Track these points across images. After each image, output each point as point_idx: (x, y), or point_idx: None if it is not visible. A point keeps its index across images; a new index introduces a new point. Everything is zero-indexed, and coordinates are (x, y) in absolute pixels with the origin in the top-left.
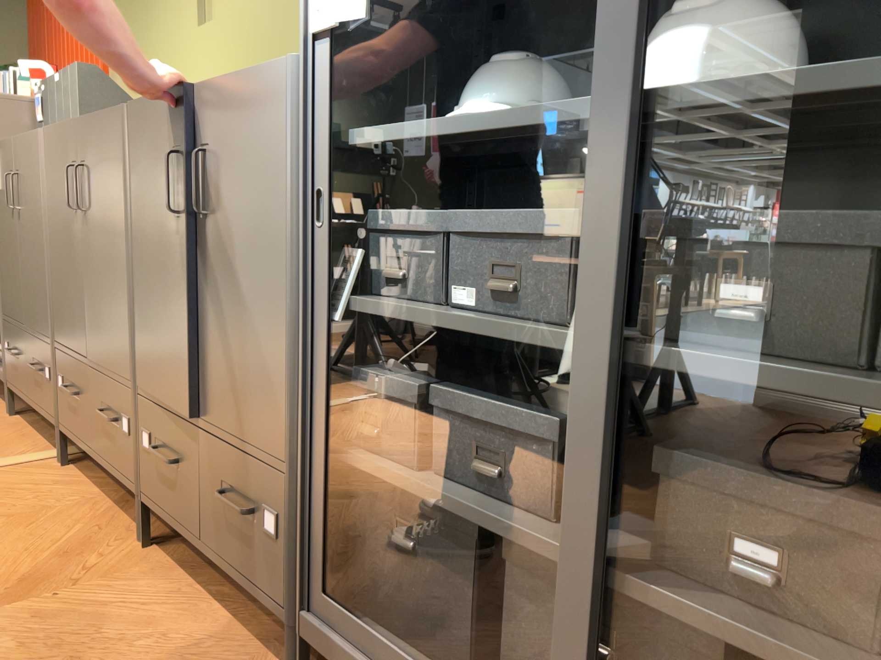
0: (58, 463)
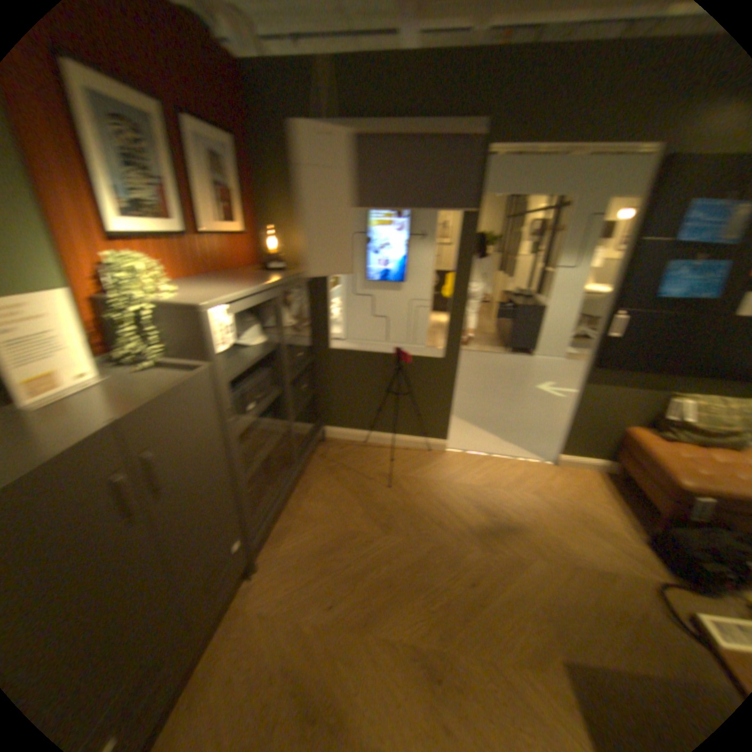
0: None
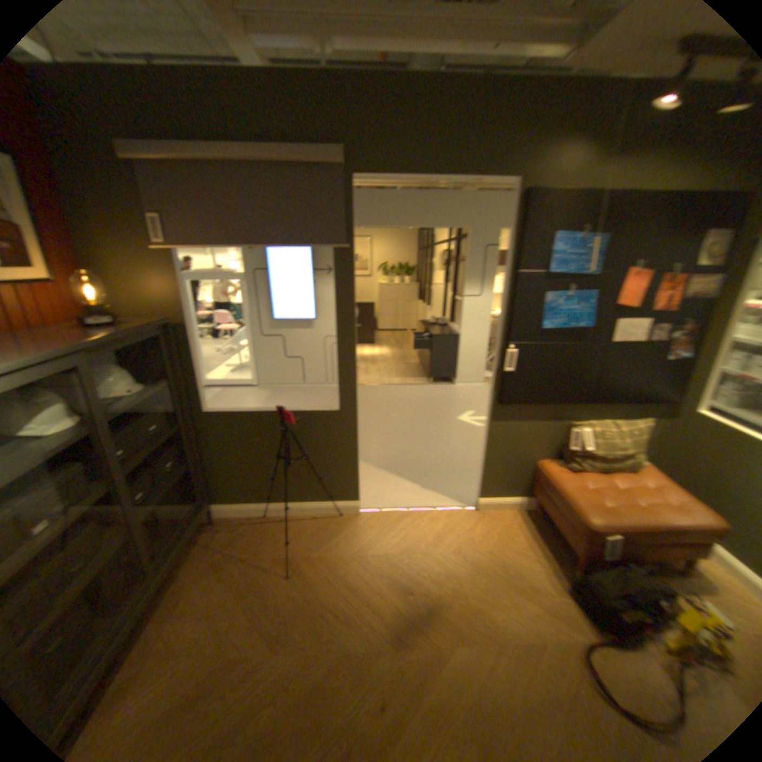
0: None
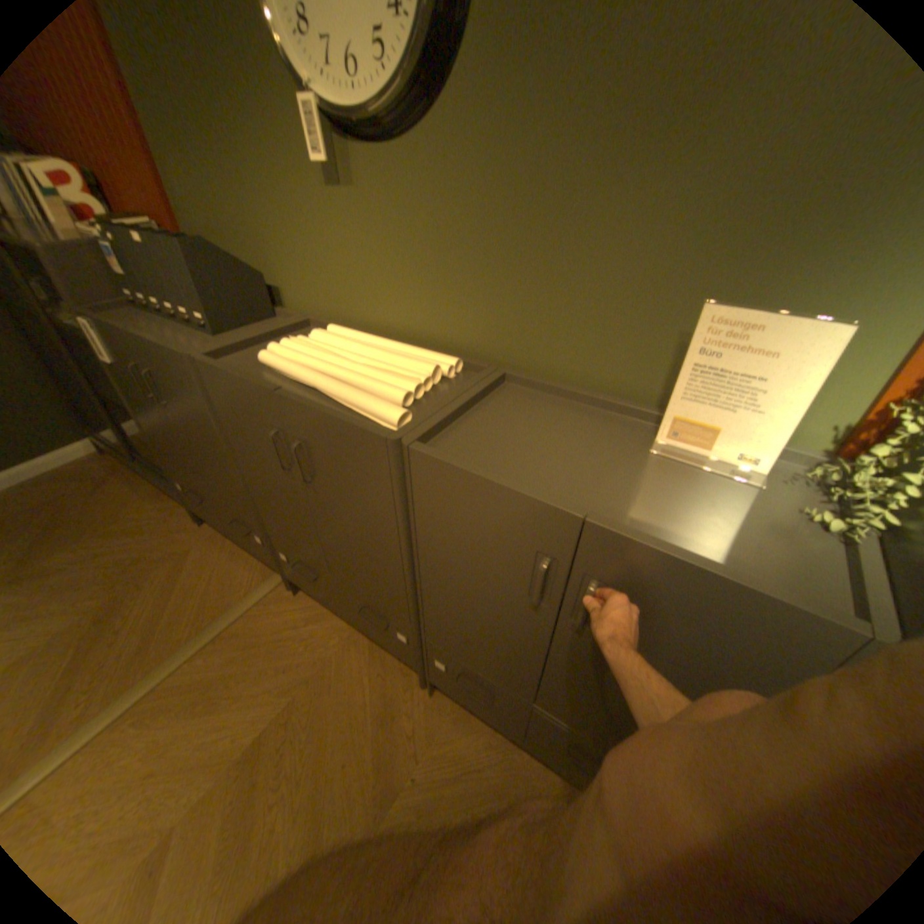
0: (292, 592)
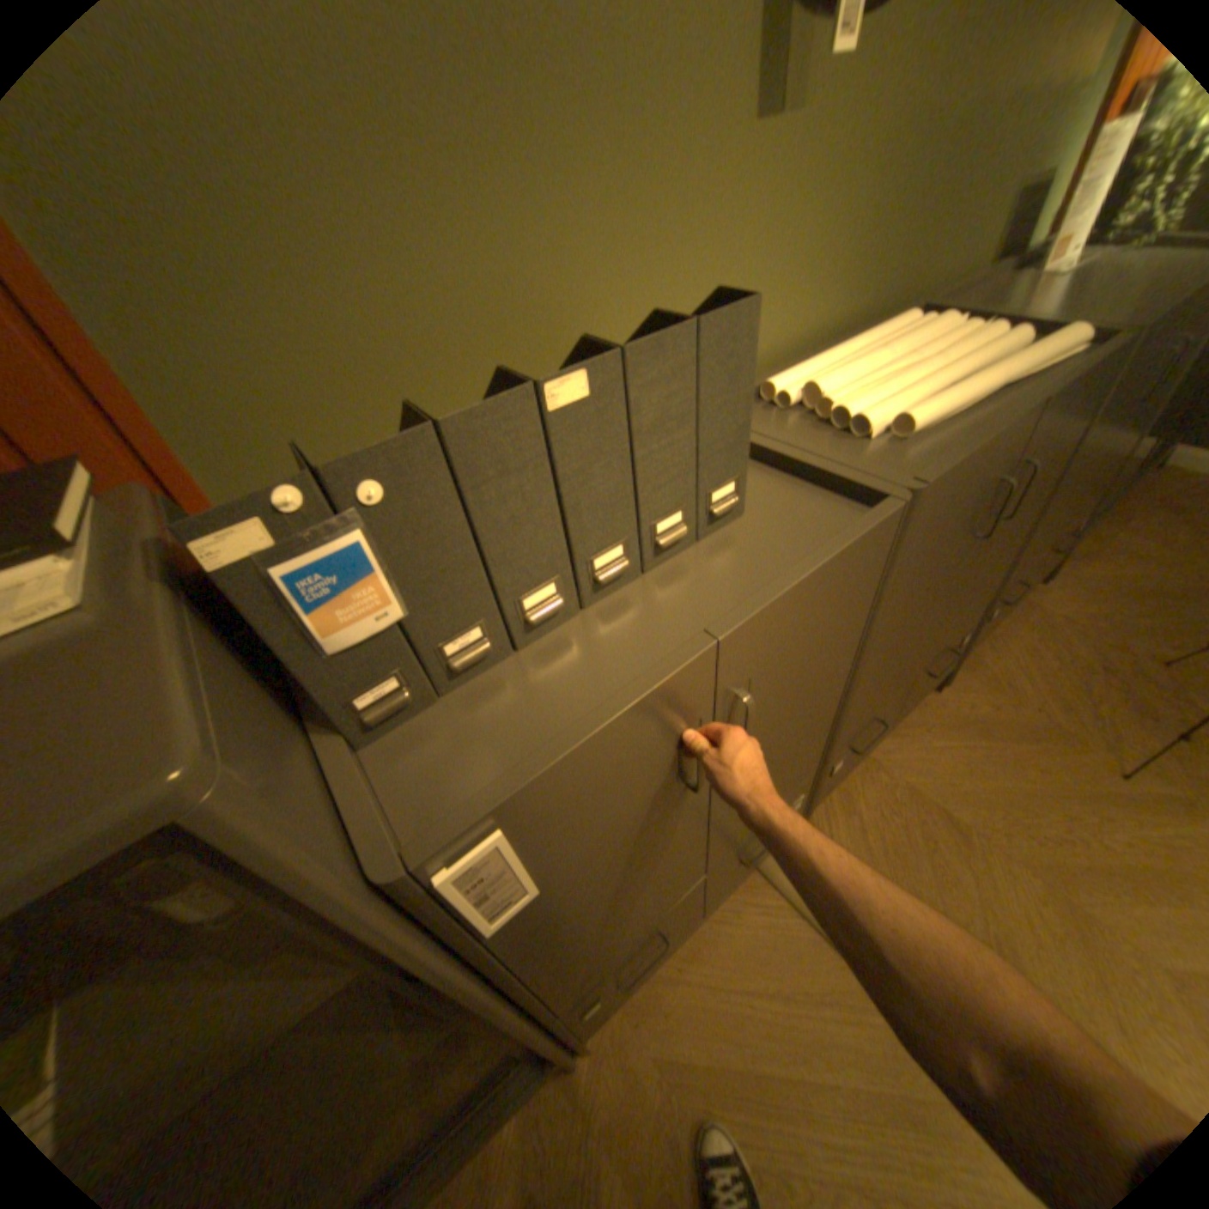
0: None
